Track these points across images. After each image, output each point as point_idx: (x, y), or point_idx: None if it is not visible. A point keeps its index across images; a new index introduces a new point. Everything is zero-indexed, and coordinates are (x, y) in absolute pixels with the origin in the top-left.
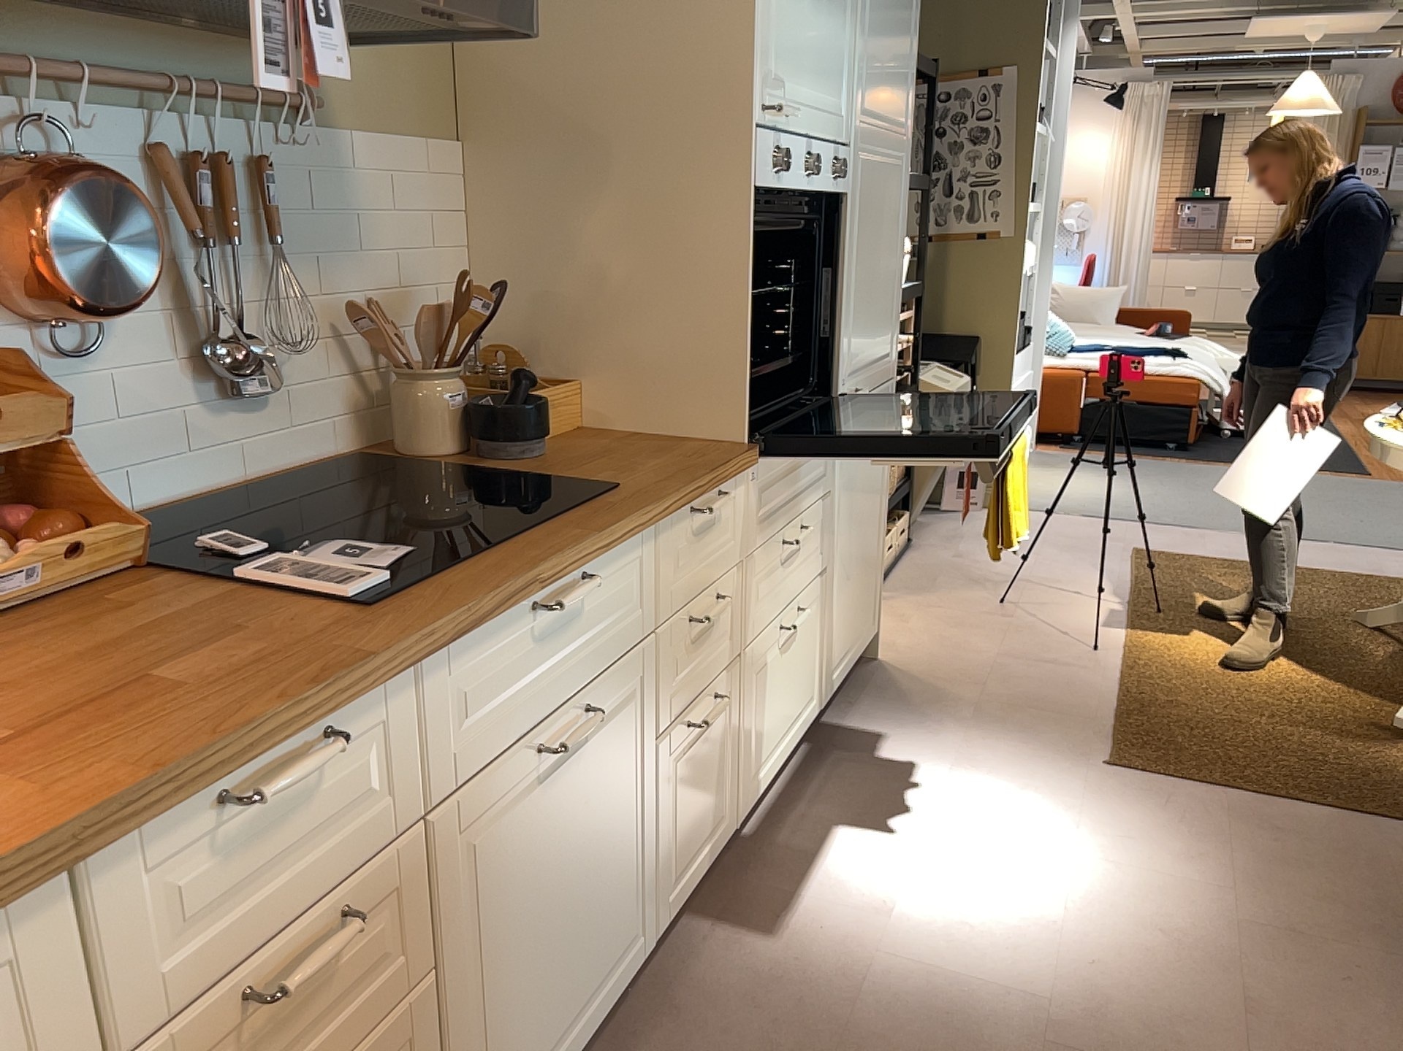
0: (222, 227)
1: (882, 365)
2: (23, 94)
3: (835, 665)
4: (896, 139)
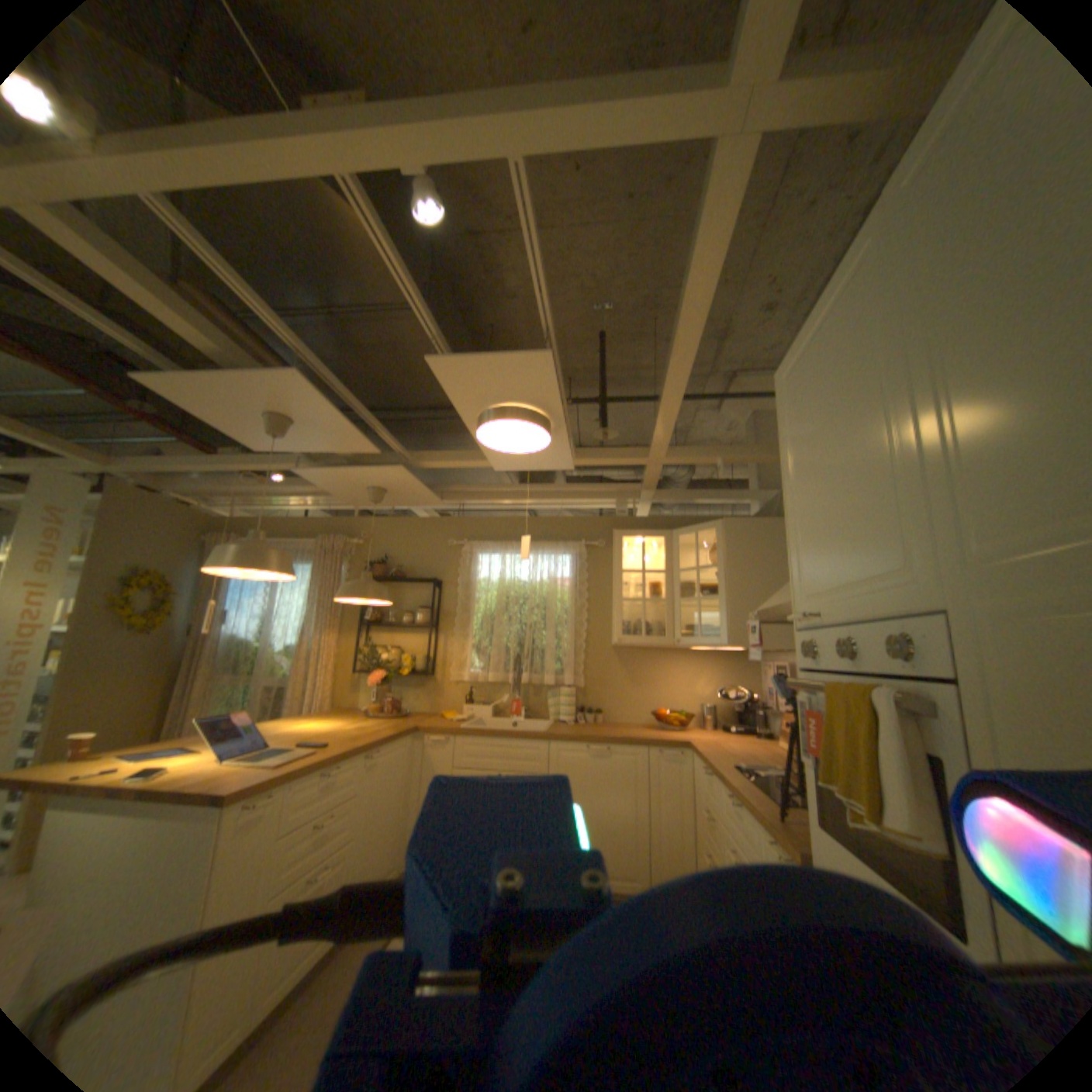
0: None
1: None
2: None
3: None
4: None
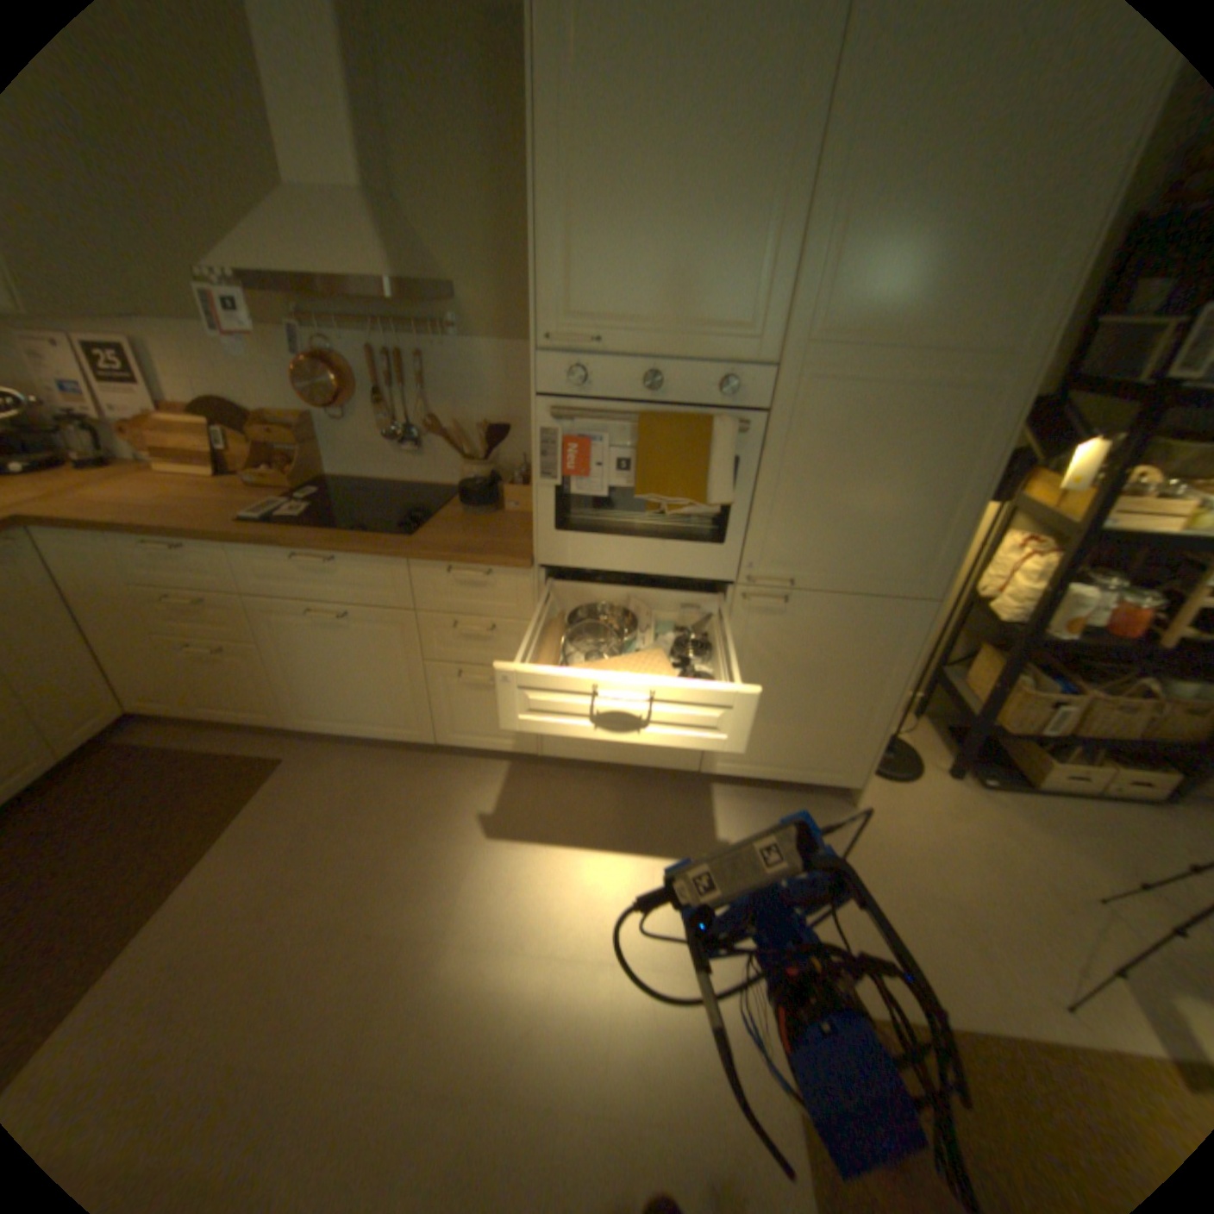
0: (391, 378)
1: (897, 580)
2: (317, 325)
3: (734, 761)
4: (980, 350)
